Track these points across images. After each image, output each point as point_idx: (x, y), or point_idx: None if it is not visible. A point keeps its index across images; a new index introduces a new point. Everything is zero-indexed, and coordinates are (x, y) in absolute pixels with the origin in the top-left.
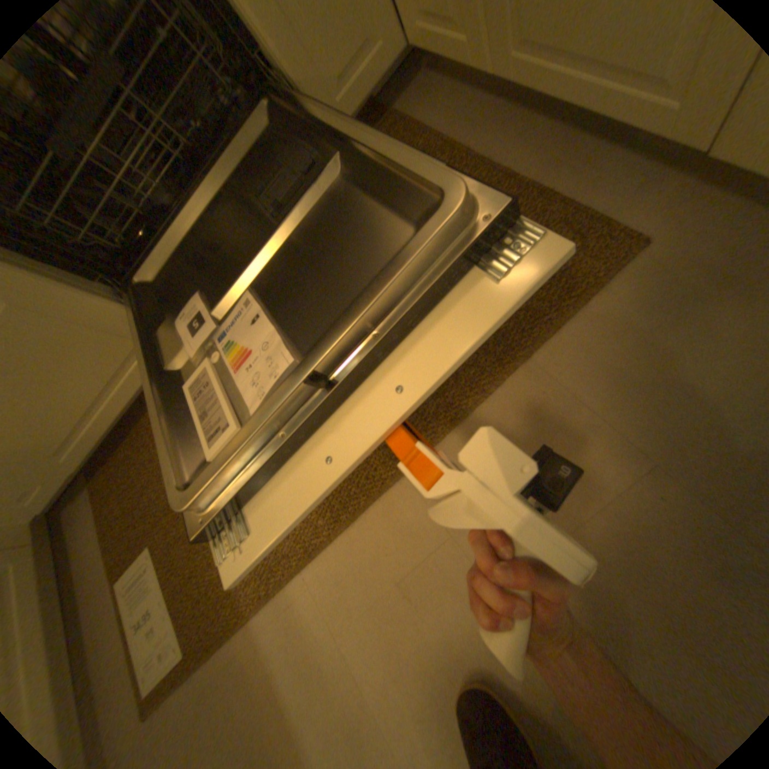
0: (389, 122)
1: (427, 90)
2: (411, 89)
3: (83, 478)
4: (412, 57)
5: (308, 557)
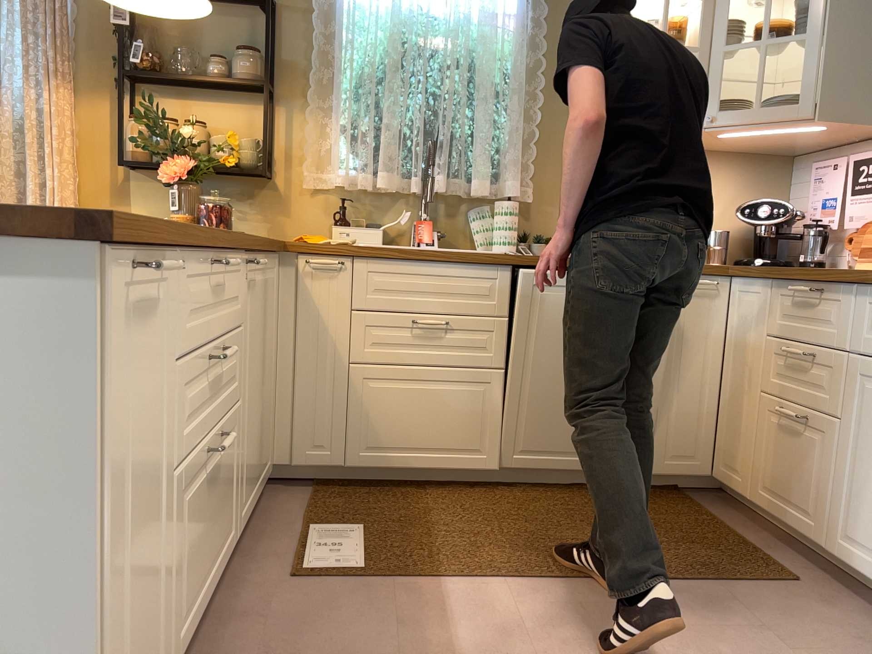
0: (684, 497)
1: (713, 501)
2: (704, 497)
3: (316, 484)
4: (711, 490)
5: (516, 578)
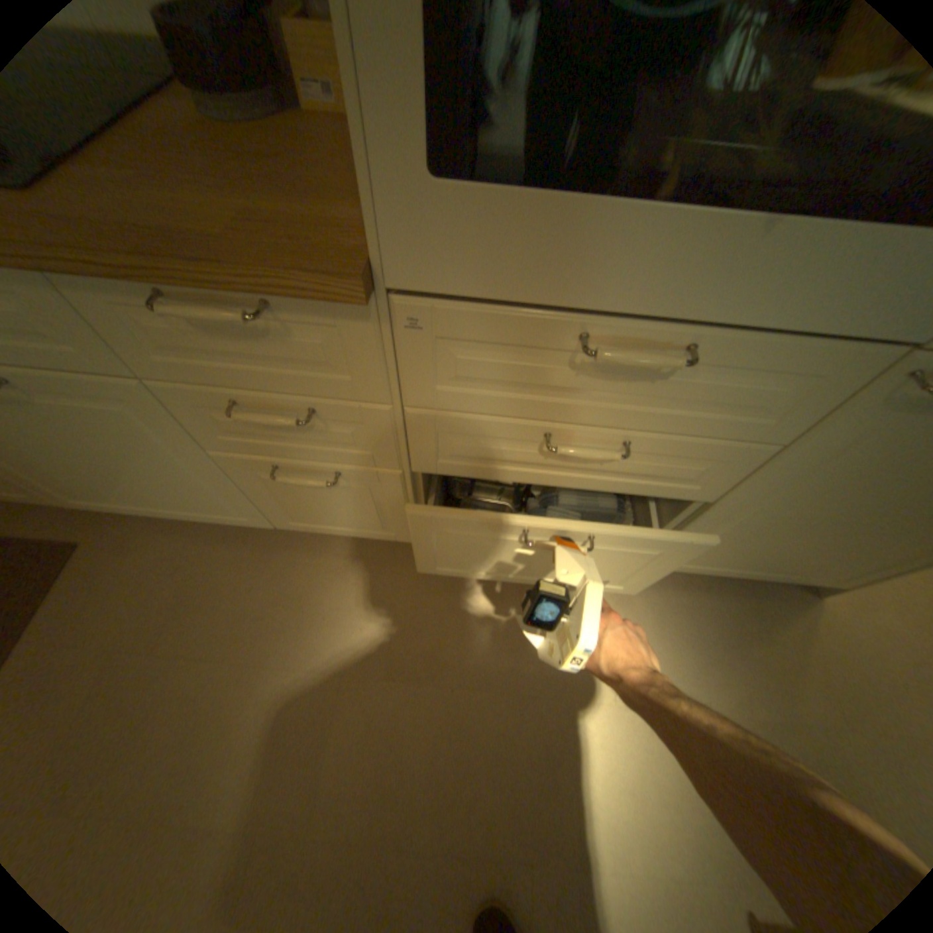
0: None
1: None
2: None
3: None
4: None
5: None
